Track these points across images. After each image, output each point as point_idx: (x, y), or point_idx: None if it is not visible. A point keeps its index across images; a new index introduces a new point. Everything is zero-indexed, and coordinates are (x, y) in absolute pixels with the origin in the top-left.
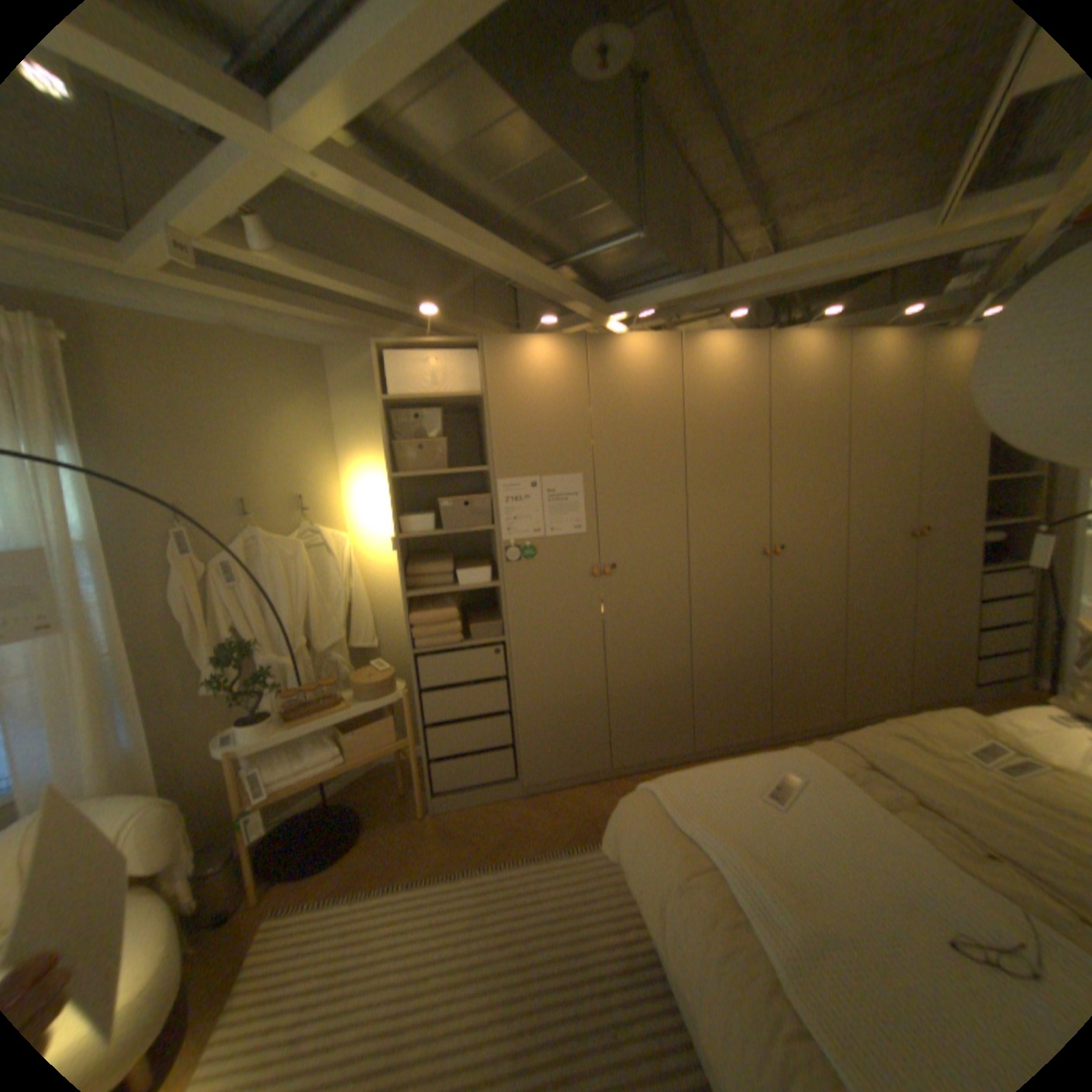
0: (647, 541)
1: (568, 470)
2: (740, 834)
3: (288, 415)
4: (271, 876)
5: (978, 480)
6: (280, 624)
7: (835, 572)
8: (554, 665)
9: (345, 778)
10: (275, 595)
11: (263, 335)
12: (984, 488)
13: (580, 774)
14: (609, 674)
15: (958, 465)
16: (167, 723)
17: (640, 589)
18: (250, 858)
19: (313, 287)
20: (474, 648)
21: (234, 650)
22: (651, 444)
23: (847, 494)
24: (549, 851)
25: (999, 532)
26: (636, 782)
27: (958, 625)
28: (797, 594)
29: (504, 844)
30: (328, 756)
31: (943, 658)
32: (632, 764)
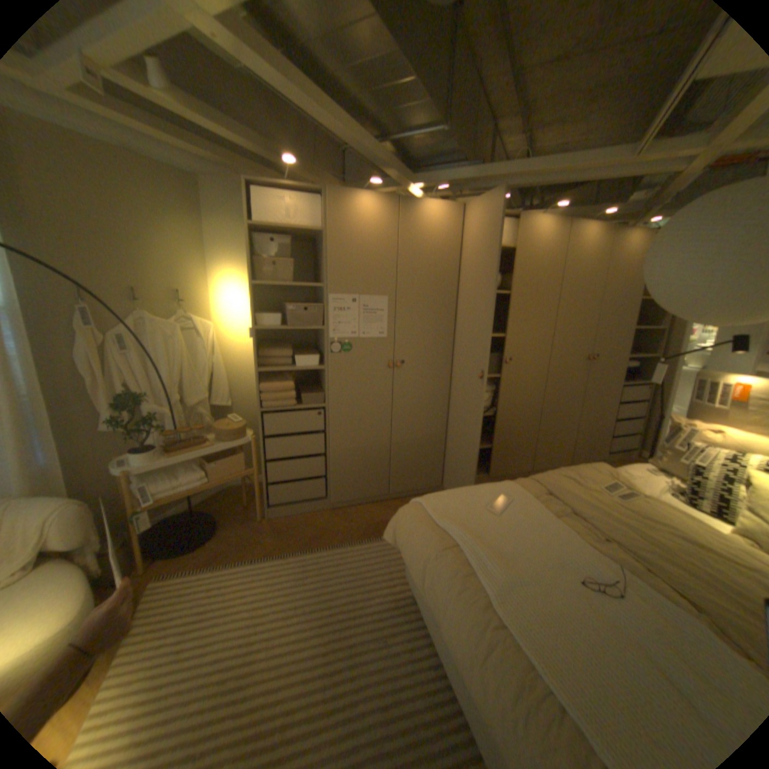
0: (426, 348)
1: (378, 293)
2: (473, 527)
3: (169, 227)
4: (153, 556)
5: (630, 328)
6: (163, 384)
7: (540, 378)
8: (357, 426)
9: (204, 494)
10: (157, 363)
11: (151, 159)
12: (632, 333)
13: (368, 496)
14: (393, 434)
15: (620, 317)
16: (73, 449)
17: (418, 379)
18: (139, 543)
19: (197, 127)
20: (304, 410)
21: (130, 399)
22: (436, 281)
23: (554, 329)
24: (346, 542)
25: (636, 362)
26: (403, 502)
27: (604, 417)
28: (515, 390)
29: (317, 537)
30: (197, 478)
31: (593, 436)
32: (402, 491)
